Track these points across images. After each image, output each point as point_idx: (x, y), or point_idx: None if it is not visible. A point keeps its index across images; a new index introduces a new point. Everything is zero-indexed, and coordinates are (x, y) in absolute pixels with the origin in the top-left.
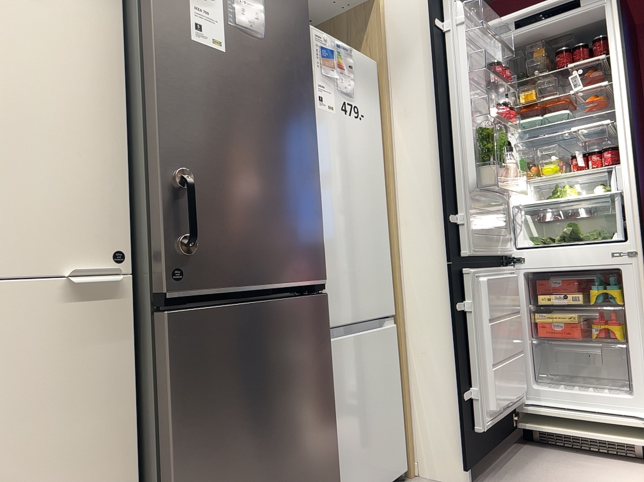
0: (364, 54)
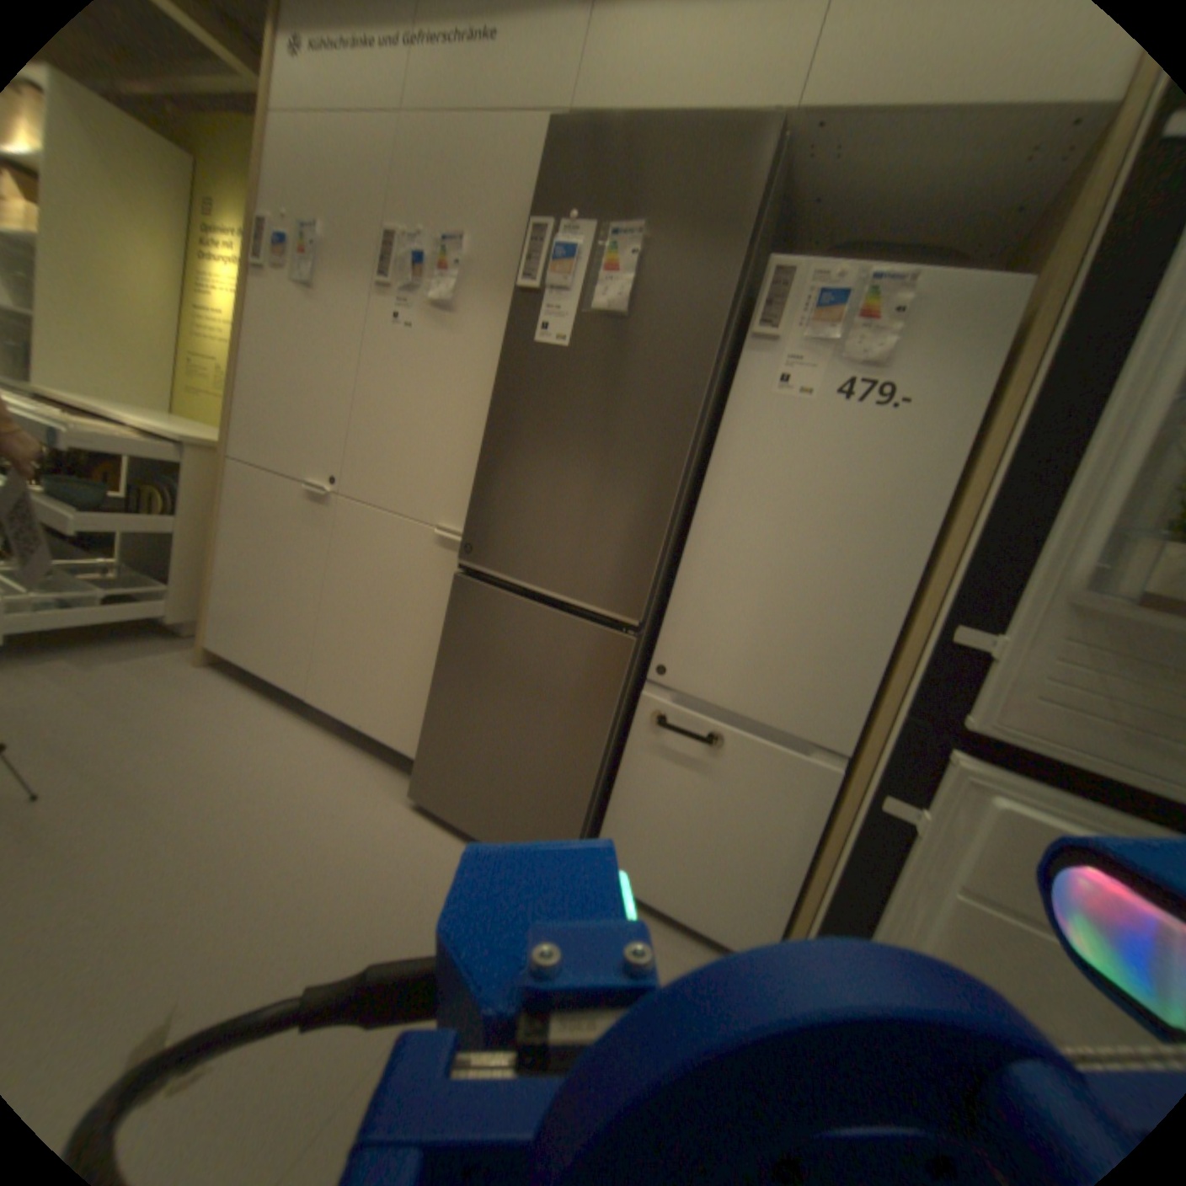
0: (976, 273)
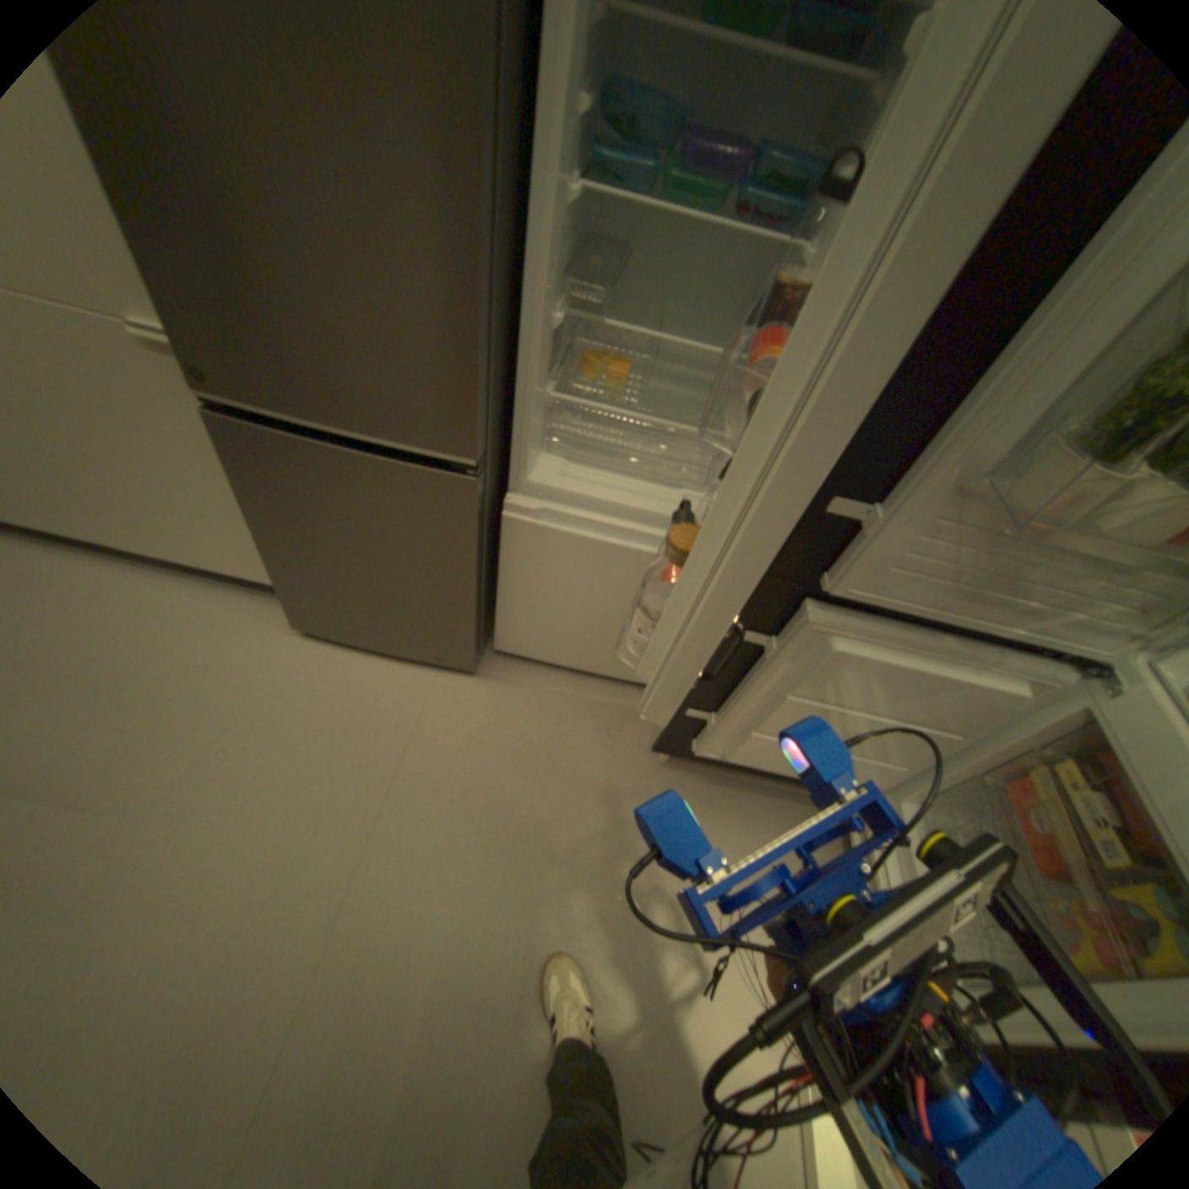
0: None
